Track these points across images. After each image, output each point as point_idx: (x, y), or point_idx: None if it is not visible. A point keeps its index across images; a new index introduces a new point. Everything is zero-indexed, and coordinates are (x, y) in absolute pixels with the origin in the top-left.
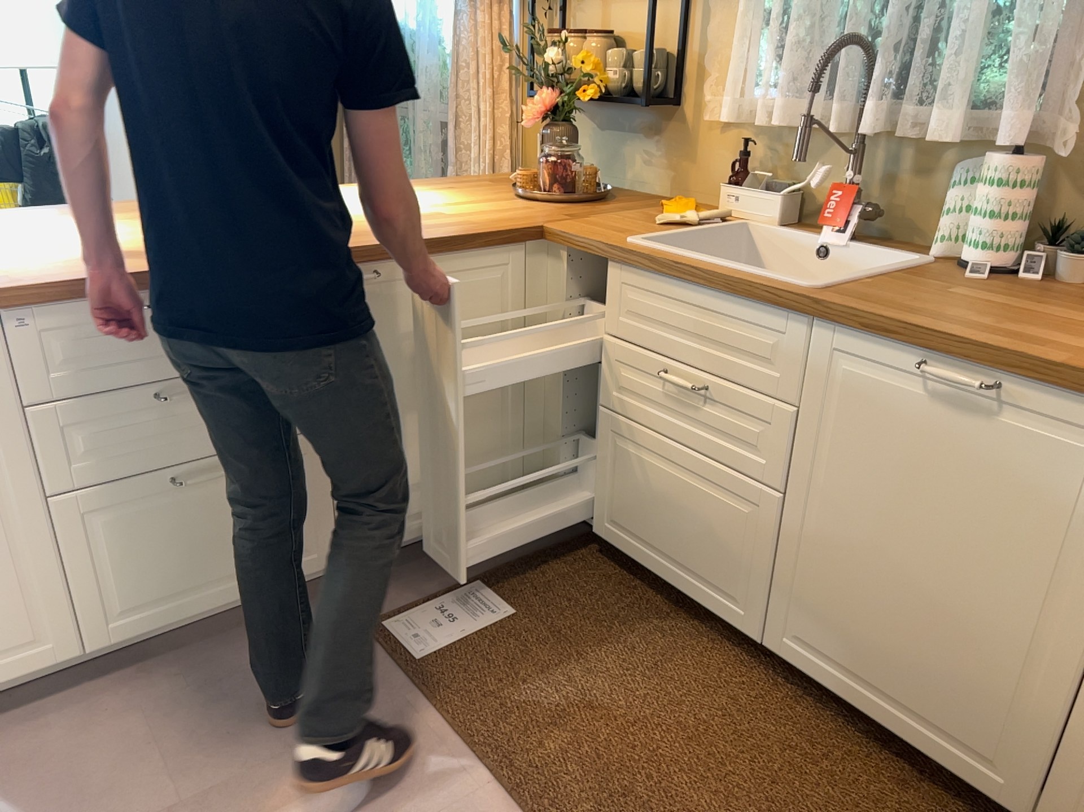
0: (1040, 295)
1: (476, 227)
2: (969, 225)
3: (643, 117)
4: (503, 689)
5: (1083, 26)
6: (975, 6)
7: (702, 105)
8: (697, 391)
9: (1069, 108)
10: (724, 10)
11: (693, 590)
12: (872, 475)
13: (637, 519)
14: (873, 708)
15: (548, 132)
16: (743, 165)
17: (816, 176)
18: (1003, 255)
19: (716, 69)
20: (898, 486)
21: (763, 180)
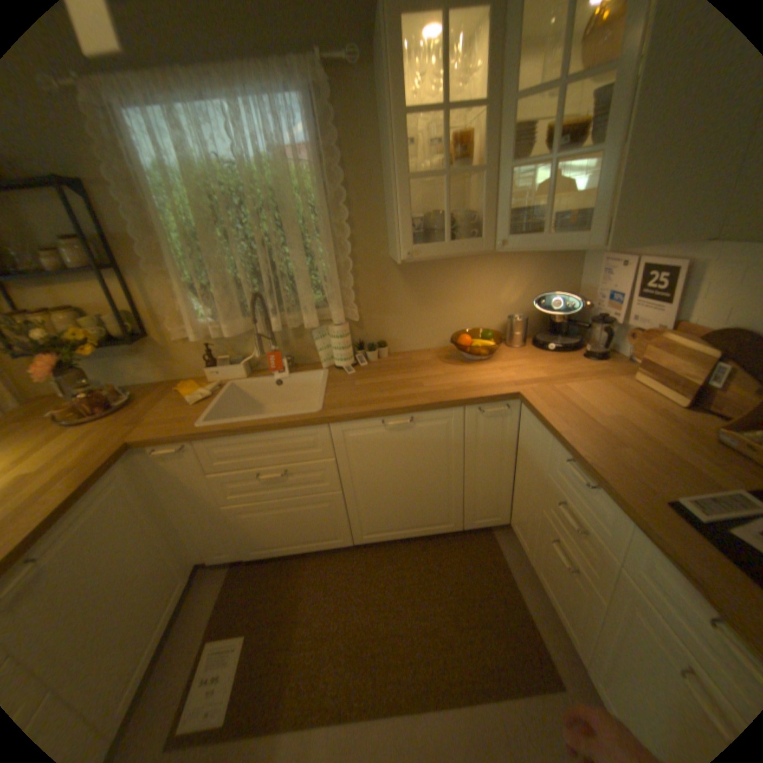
0: (377, 371)
1: (81, 472)
2: (335, 353)
3: (123, 345)
4: (281, 681)
5: (340, 273)
6: (303, 272)
7: (165, 331)
8: (282, 475)
9: (347, 302)
10: (157, 284)
11: (313, 548)
12: (377, 465)
13: (269, 541)
14: (405, 535)
15: (62, 378)
16: (210, 355)
17: (258, 351)
18: (352, 359)
19: (168, 314)
20: (388, 464)
21: (223, 357)
